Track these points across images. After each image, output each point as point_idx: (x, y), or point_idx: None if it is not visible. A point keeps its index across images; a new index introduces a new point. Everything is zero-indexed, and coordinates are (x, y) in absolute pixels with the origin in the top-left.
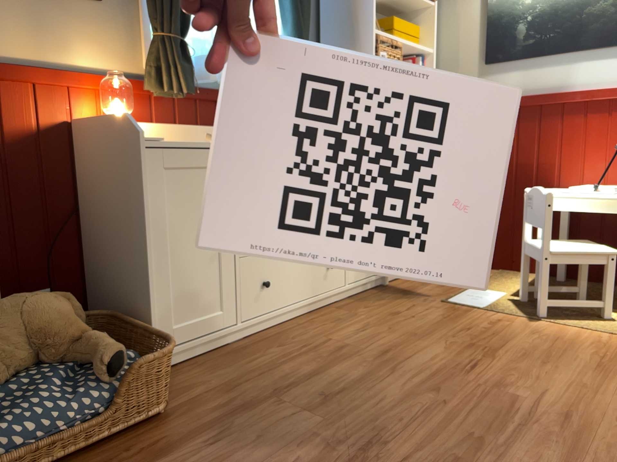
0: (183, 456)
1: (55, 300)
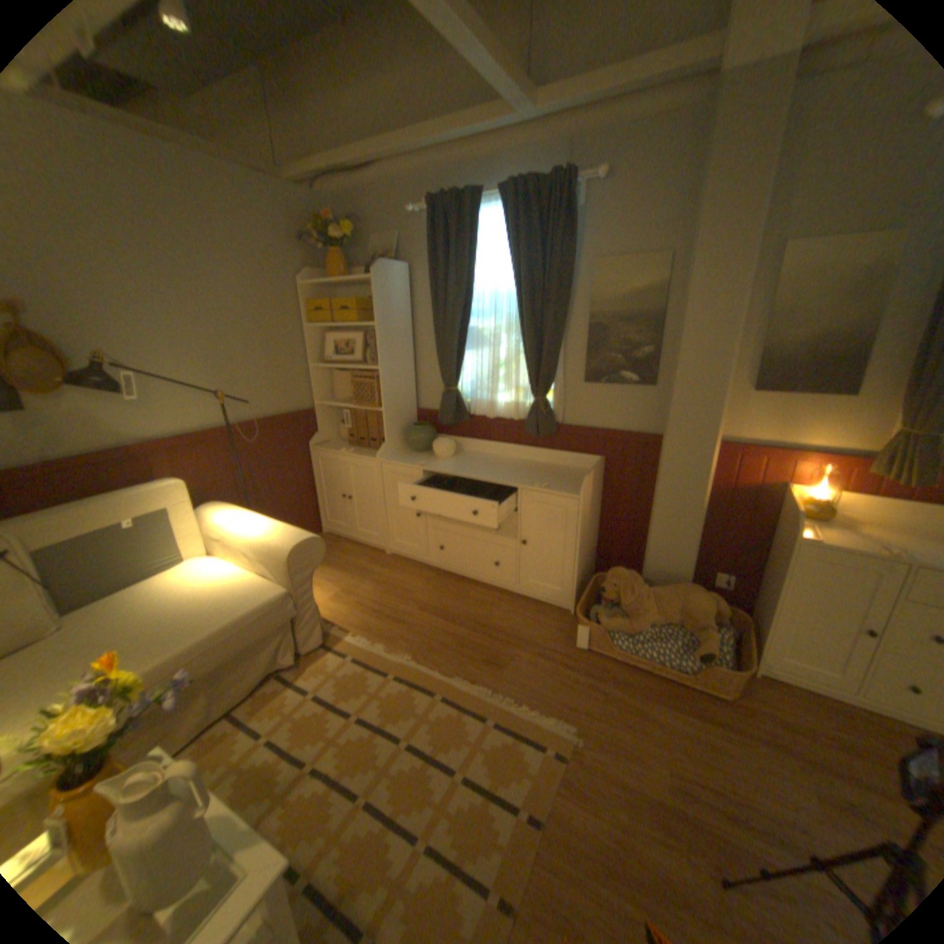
0: (713, 732)
1: (708, 601)
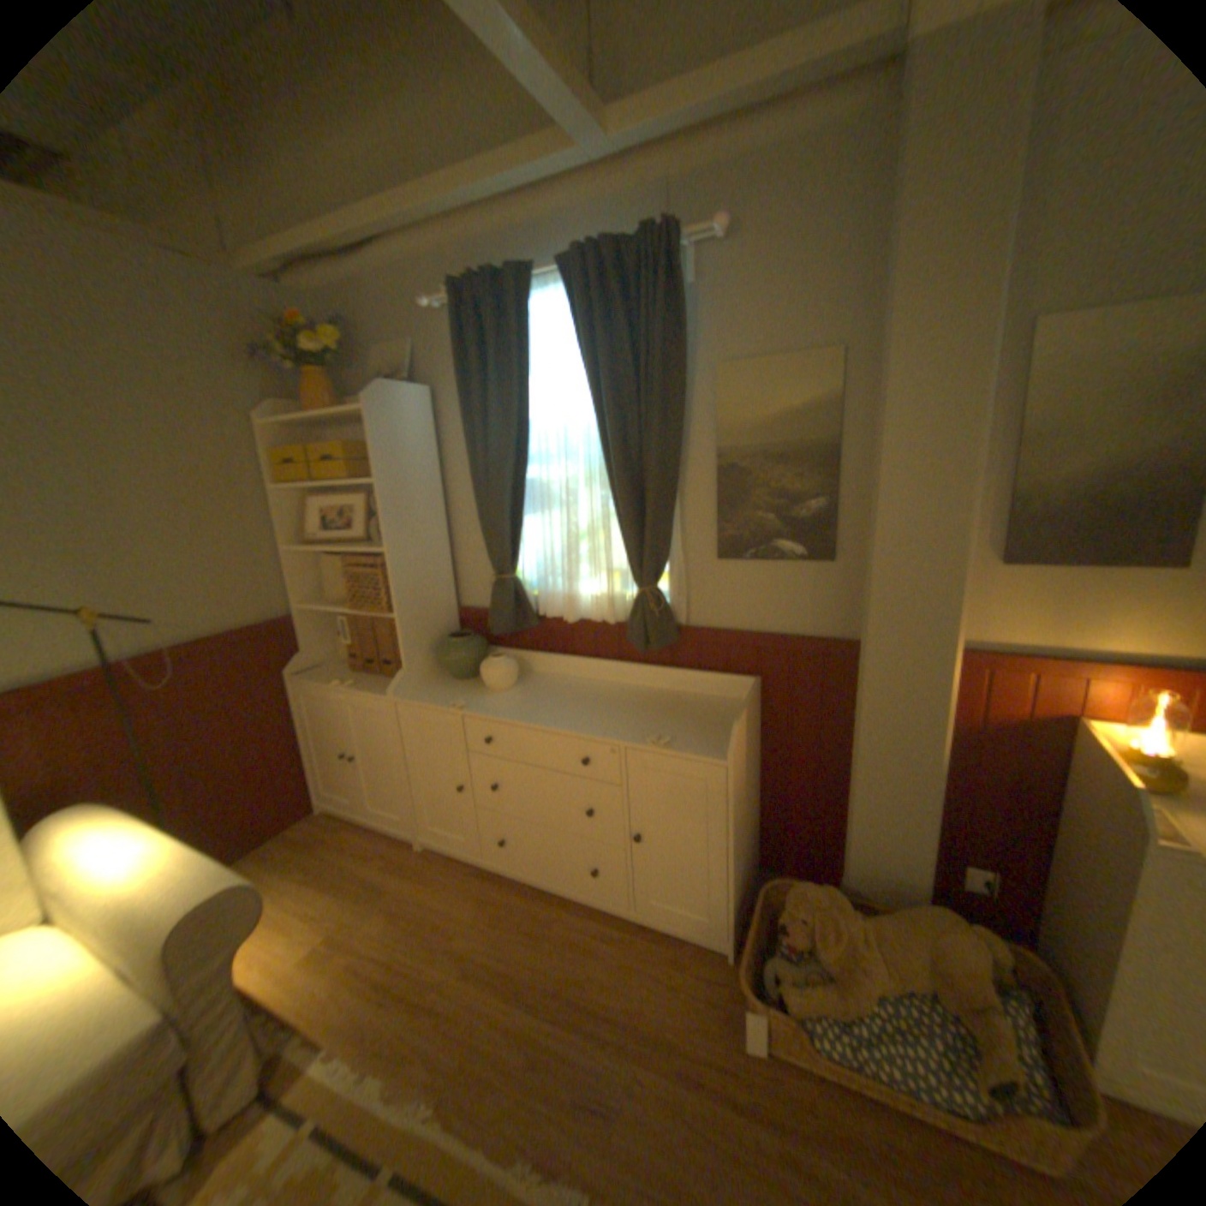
0: None
1: (977, 949)
